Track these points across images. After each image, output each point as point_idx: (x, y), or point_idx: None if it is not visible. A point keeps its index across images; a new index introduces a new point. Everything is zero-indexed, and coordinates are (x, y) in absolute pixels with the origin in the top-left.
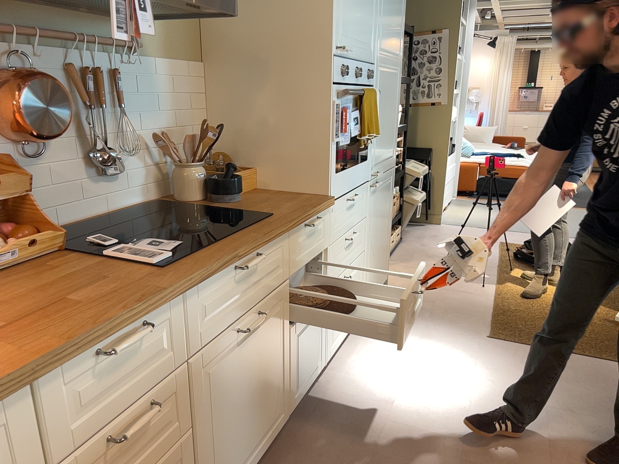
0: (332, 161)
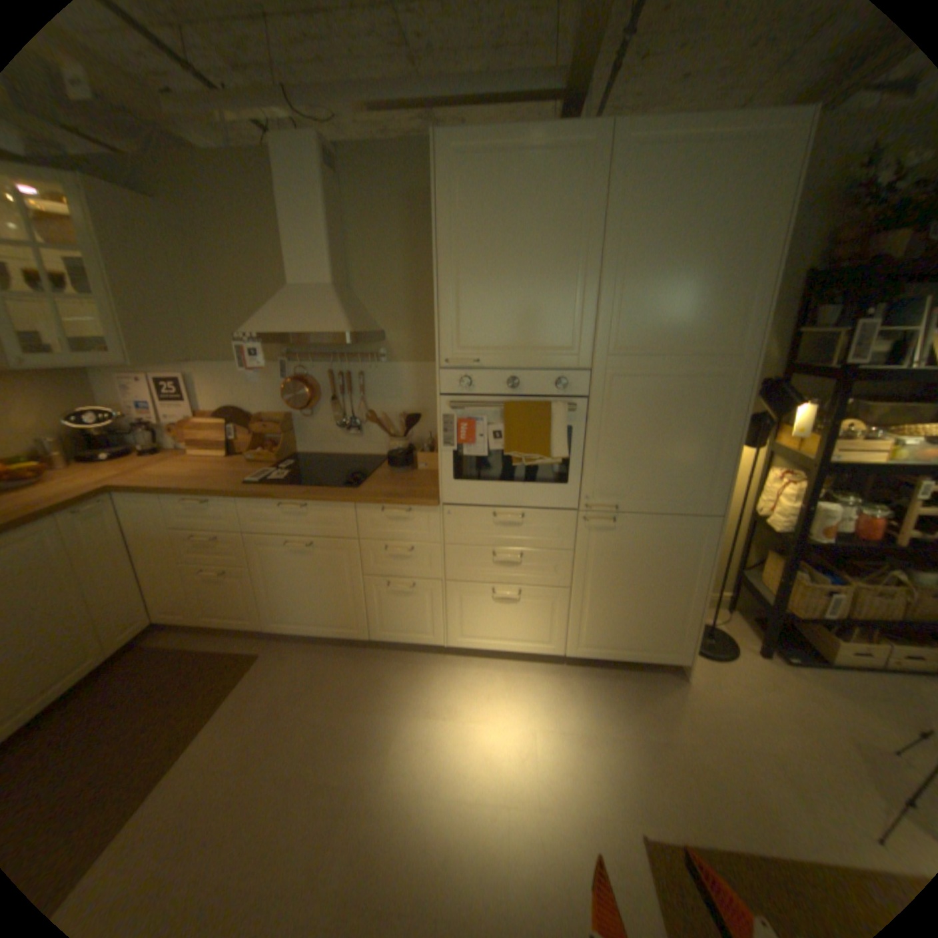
0: (442, 468)
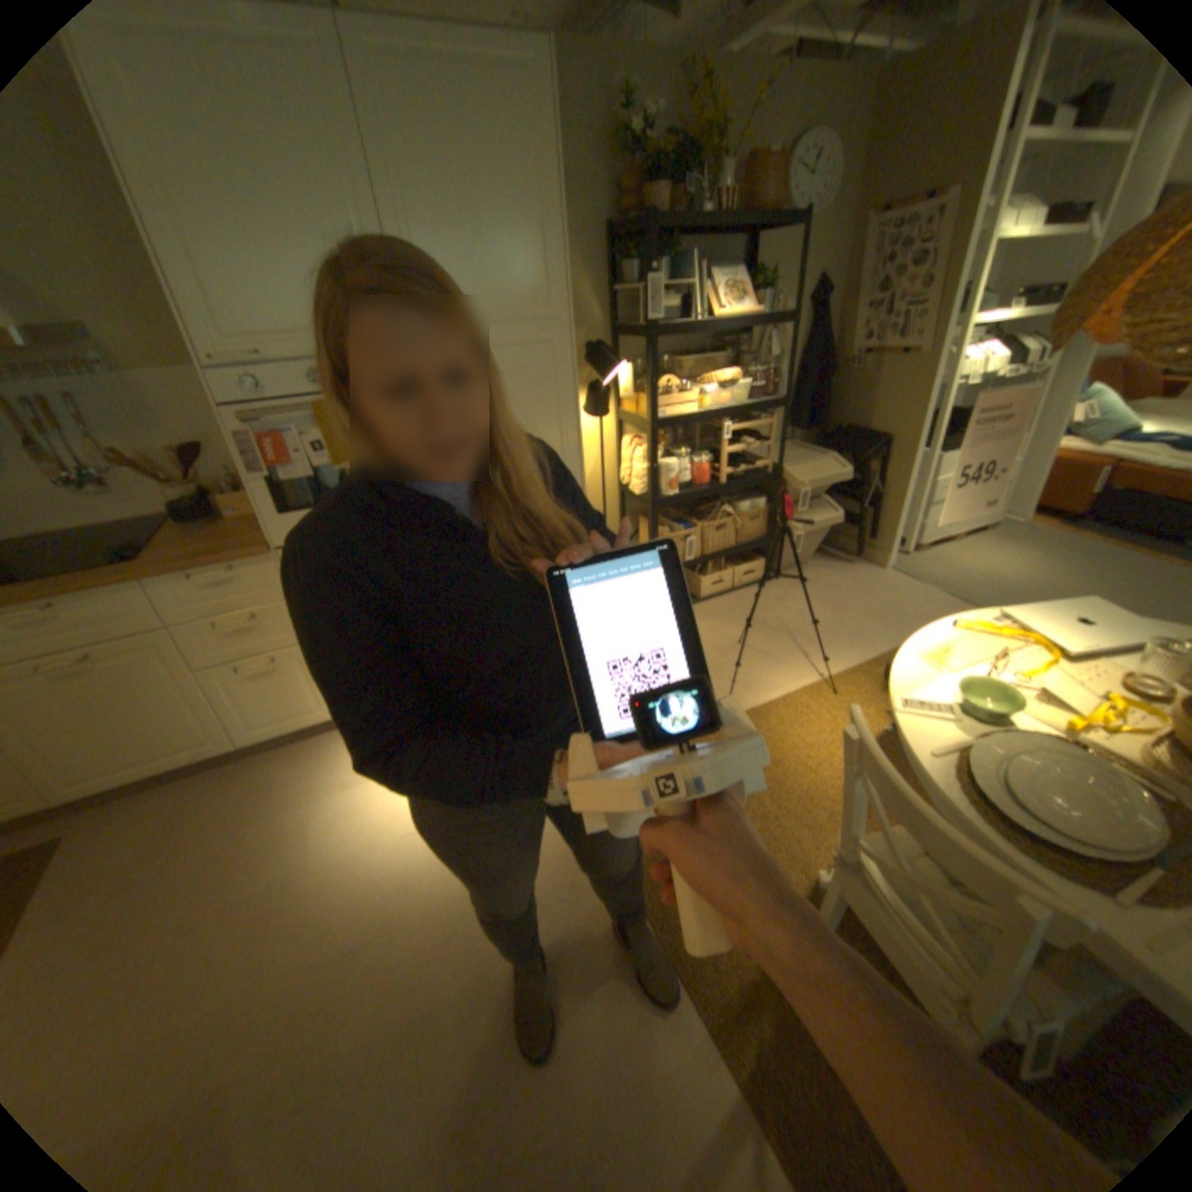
0: (257, 503)
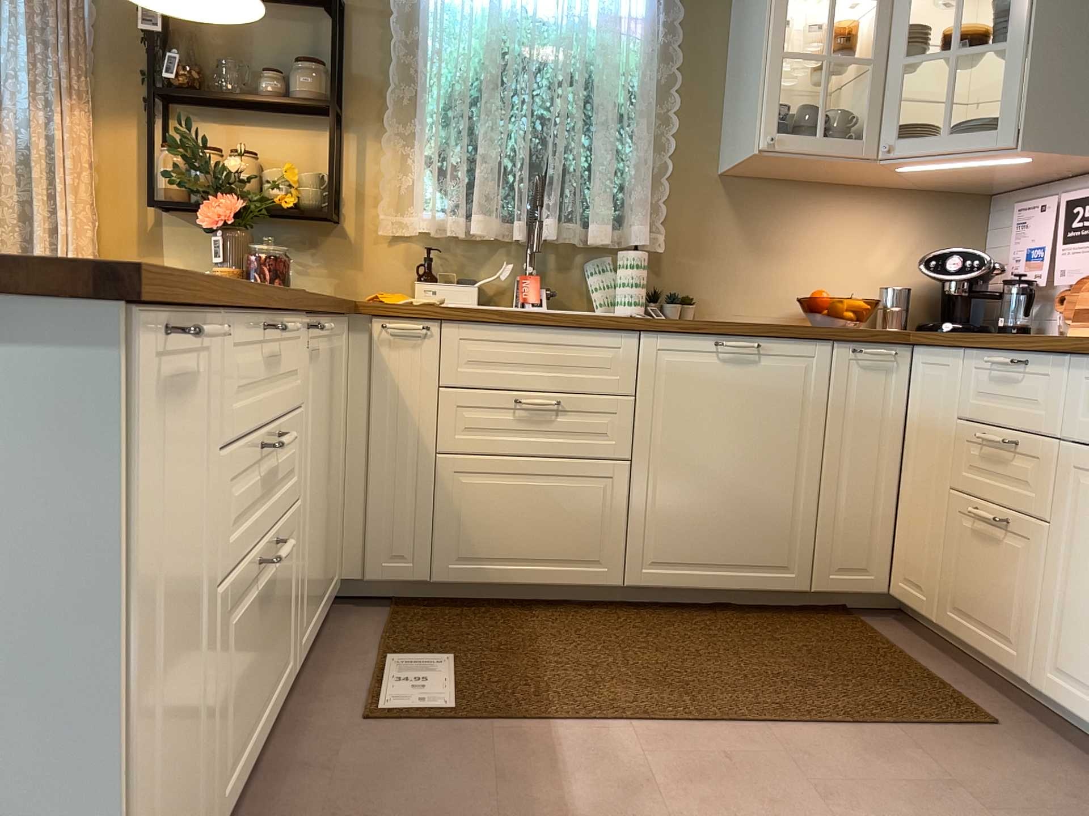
0: None
